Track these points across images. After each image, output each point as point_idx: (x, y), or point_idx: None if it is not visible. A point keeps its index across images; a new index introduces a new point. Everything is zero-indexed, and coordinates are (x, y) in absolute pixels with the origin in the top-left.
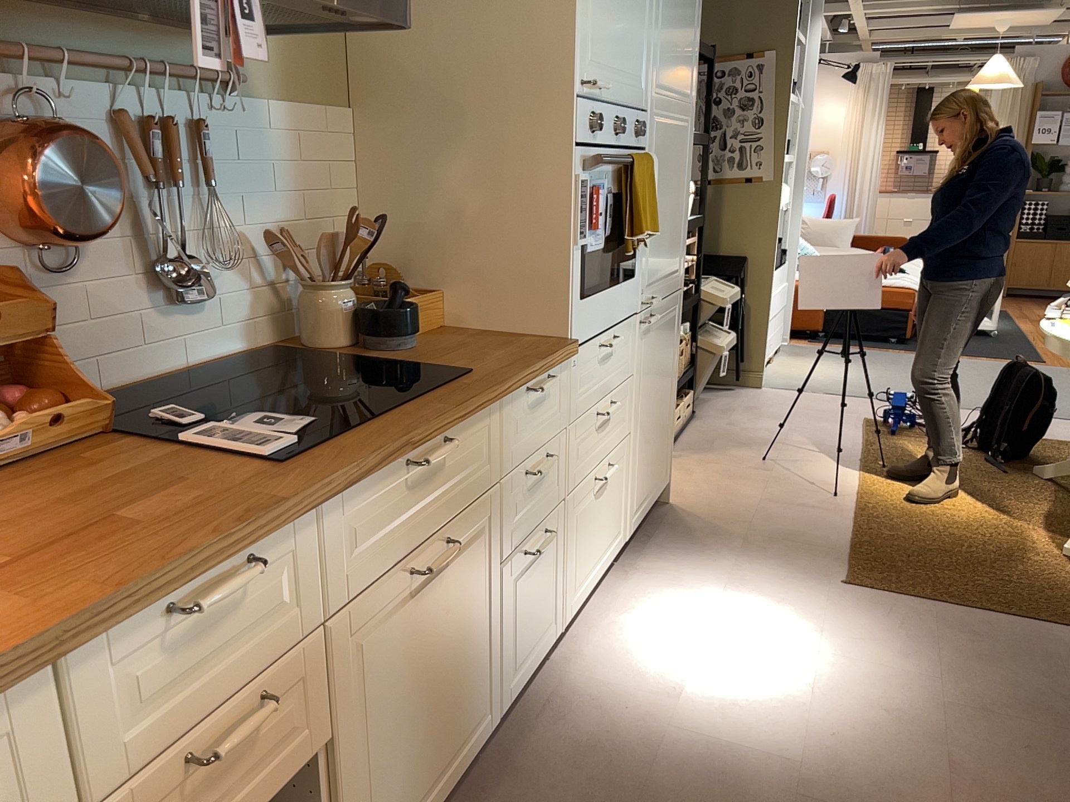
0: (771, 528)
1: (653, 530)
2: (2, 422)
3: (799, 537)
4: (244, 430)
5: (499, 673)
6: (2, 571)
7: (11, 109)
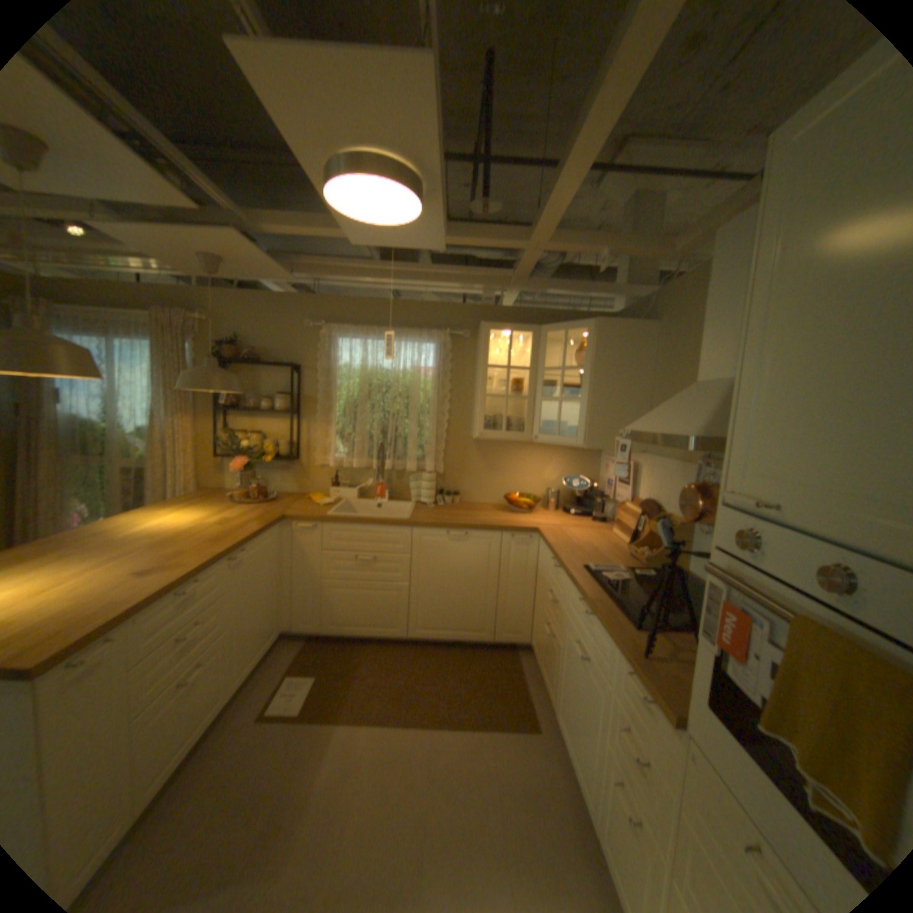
0: None
1: None
2: (644, 551)
3: None
4: (611, 570)
5: (601, 810)
6: (572, 543)
7: (707, 479)
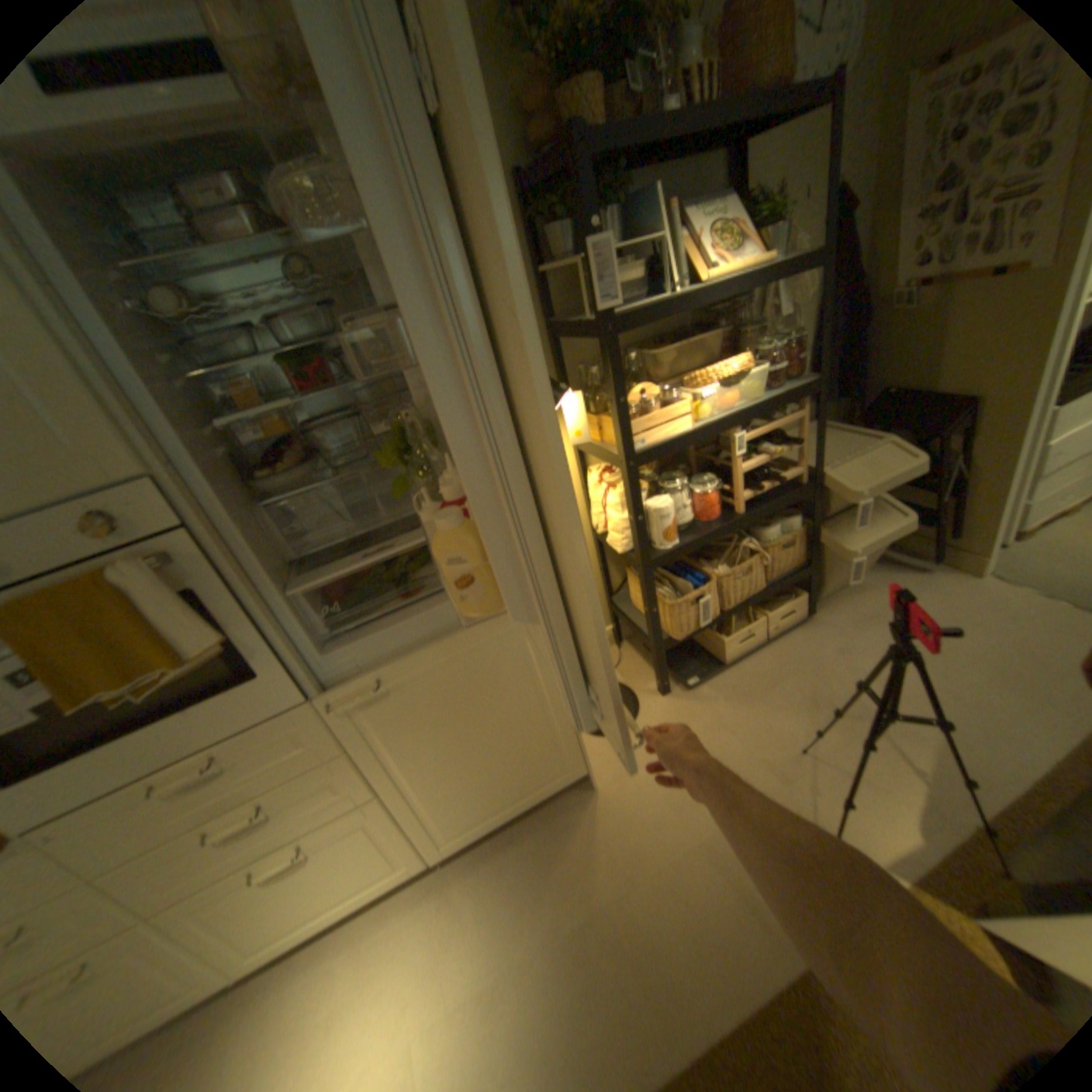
0: (641, 922)
1: (526, 831)
2: None
3: (657, 970)
4: None
5: None
6: None
7: None
